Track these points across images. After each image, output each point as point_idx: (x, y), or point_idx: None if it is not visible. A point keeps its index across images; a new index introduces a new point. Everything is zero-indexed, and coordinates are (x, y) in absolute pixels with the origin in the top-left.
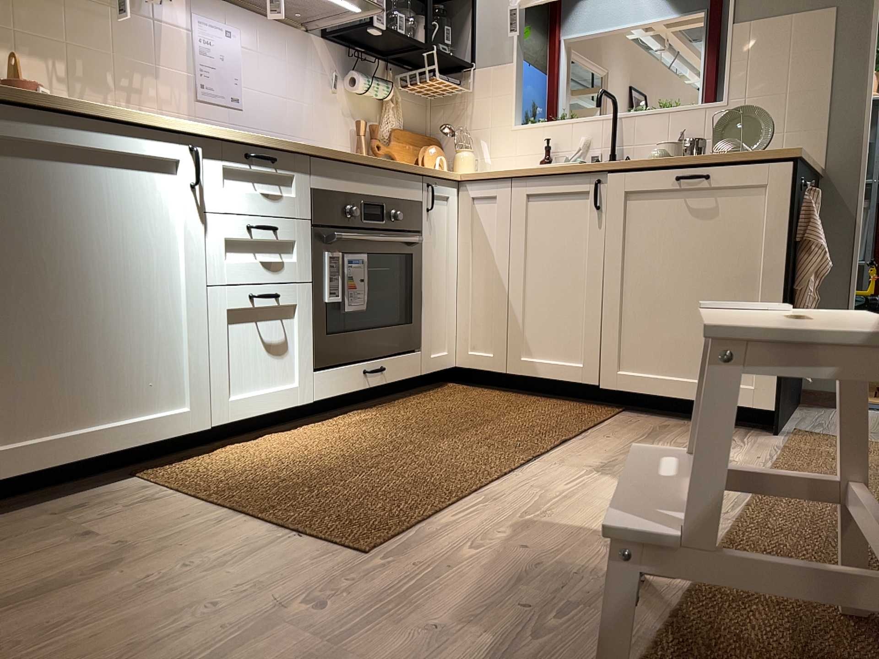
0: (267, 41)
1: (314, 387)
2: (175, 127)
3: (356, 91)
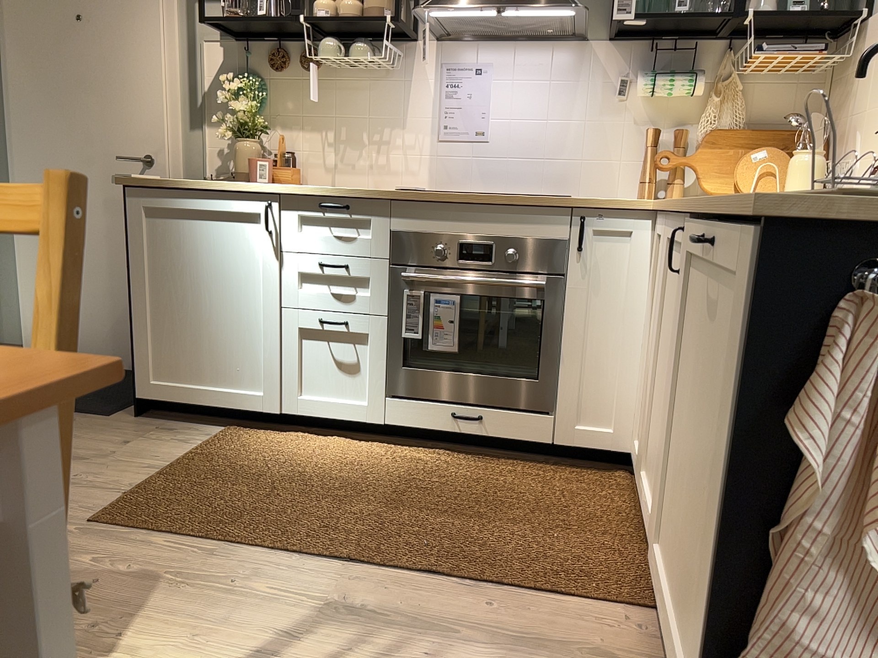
0: (523, 63)
1: (385, 414)
2: (253, 189)
3: (634, 95)
